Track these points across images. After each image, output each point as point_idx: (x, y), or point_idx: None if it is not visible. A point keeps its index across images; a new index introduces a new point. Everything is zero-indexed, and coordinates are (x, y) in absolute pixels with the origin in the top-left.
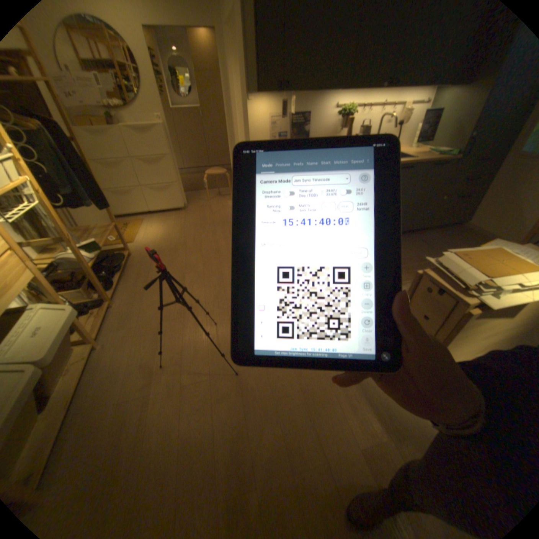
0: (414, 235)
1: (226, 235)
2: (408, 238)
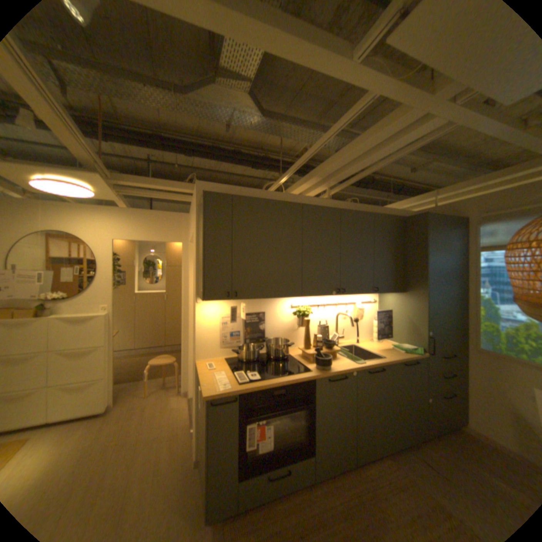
0: (414, 454)
1: (149, 468)
2: (409, 460)
